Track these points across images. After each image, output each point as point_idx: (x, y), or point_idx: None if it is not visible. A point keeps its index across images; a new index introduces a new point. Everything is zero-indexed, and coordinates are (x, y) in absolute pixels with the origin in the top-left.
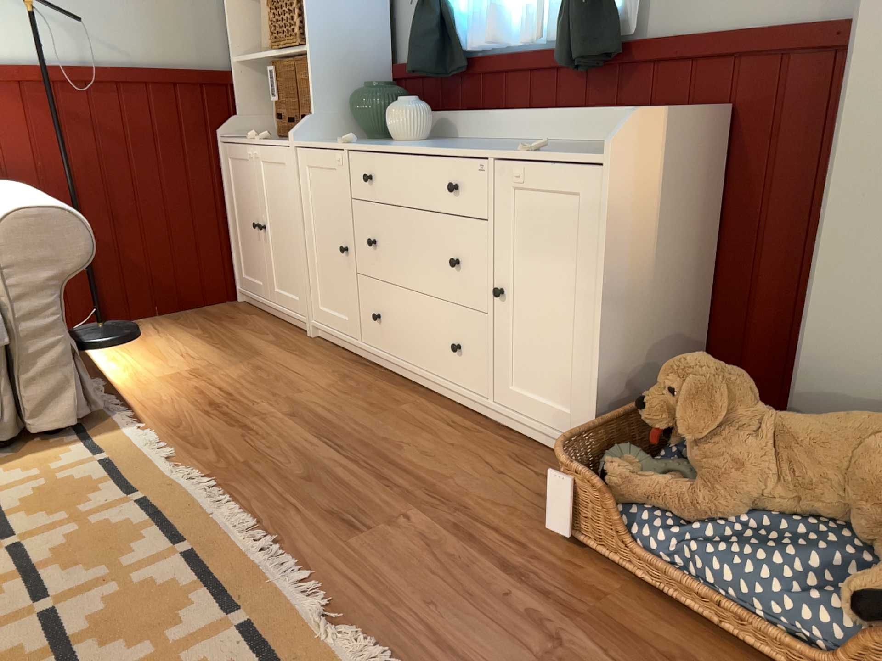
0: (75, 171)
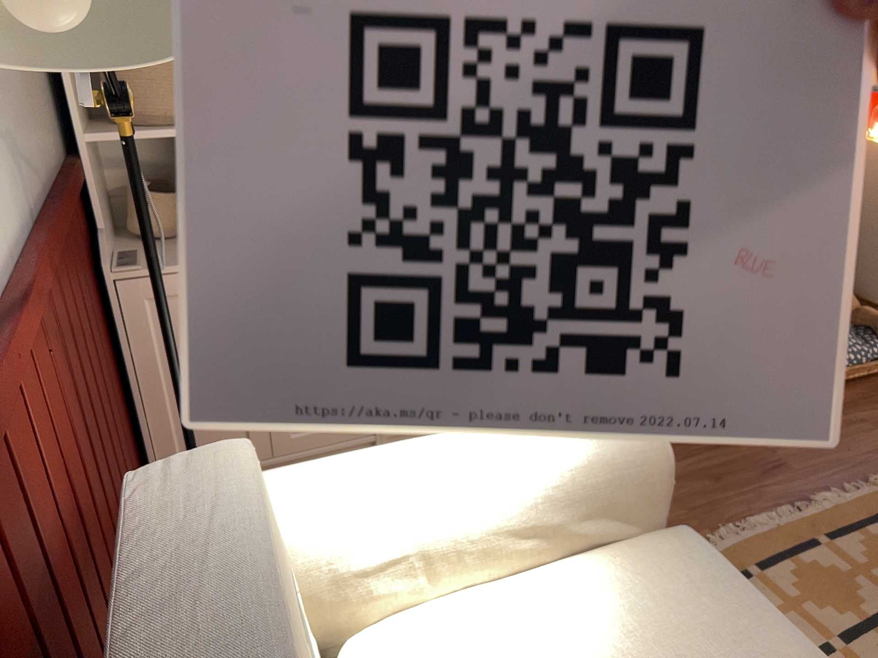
0: (81, 436)
